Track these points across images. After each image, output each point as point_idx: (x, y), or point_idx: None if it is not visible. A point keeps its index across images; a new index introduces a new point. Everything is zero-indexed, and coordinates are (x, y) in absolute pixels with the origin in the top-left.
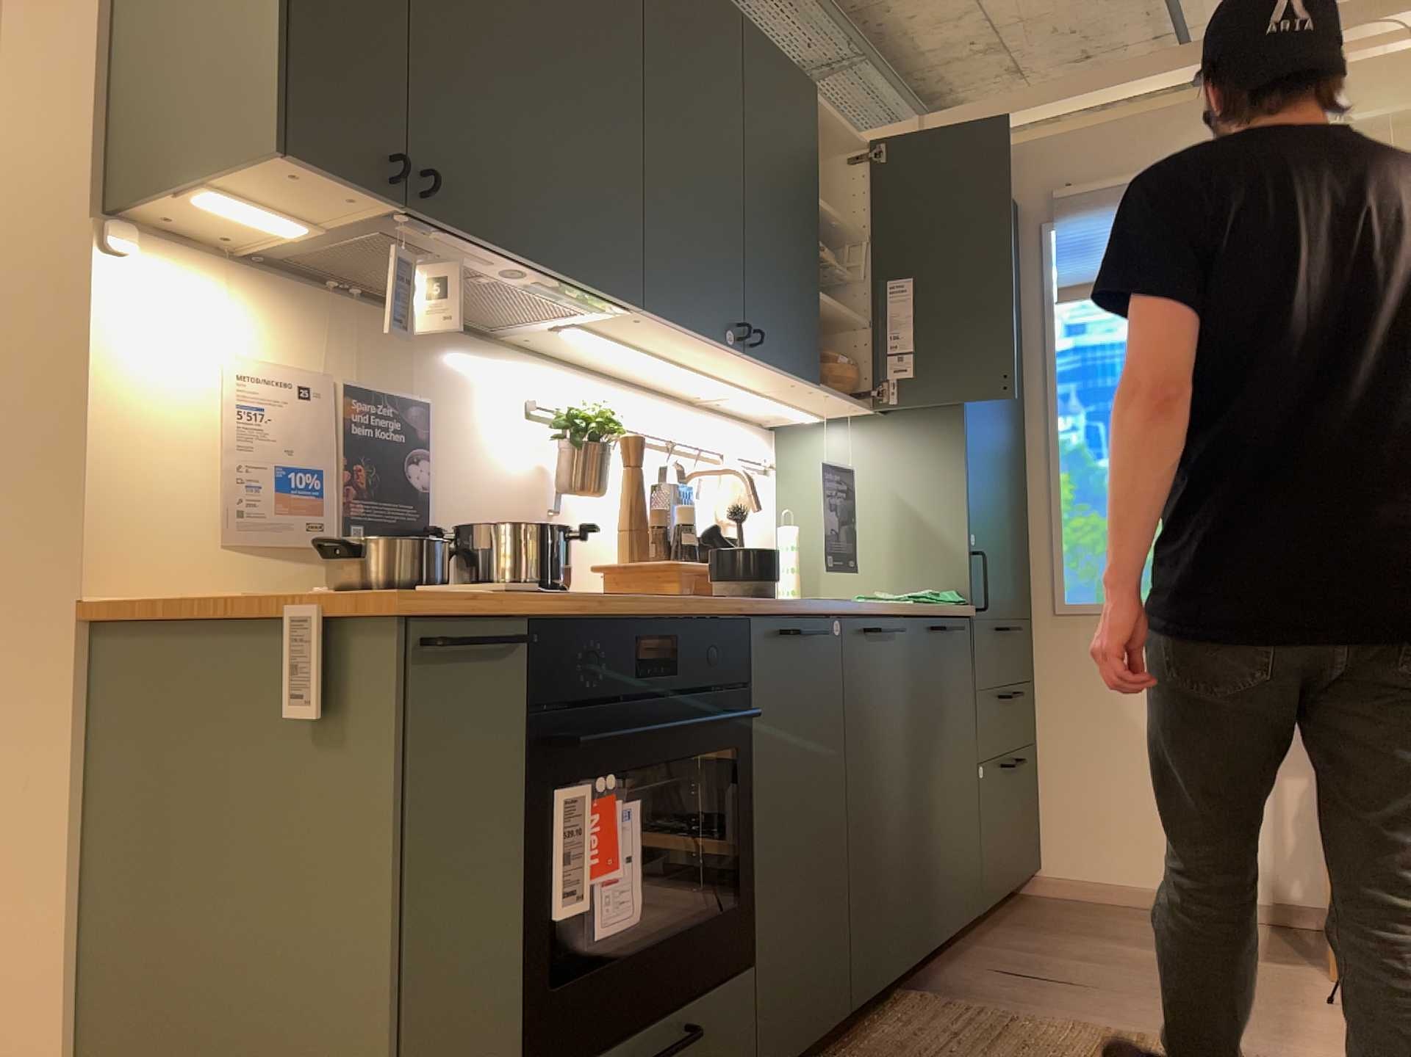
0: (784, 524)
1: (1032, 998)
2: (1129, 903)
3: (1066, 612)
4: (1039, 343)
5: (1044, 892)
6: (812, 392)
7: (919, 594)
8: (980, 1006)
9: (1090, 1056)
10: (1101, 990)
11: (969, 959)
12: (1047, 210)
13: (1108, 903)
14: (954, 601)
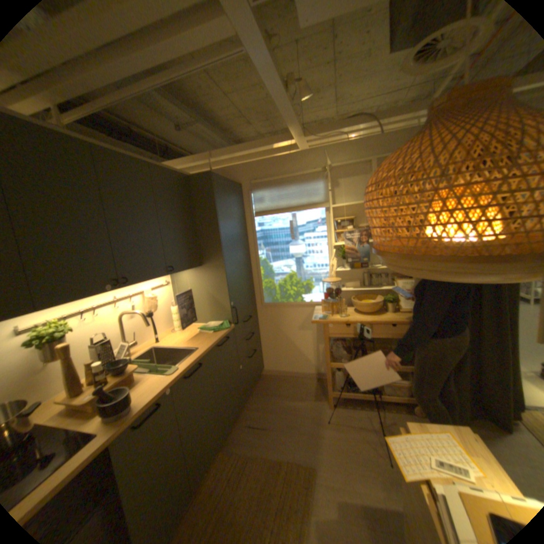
0: (172, 305)
1: (254, 444)
2: (285, 376)
3: (265, 305)
4: (251, 228)
5: (265, 374)
6: (167, 274)
7: (217, 323)
8: (238, 456)
9: (264, 484)
10: (272, 433)
11: (240, 422)
12: (250, 186)
13: (280, 377)
14: (226, 328)
